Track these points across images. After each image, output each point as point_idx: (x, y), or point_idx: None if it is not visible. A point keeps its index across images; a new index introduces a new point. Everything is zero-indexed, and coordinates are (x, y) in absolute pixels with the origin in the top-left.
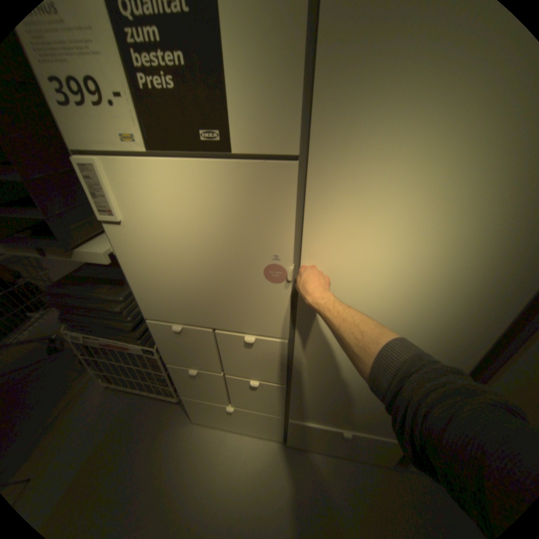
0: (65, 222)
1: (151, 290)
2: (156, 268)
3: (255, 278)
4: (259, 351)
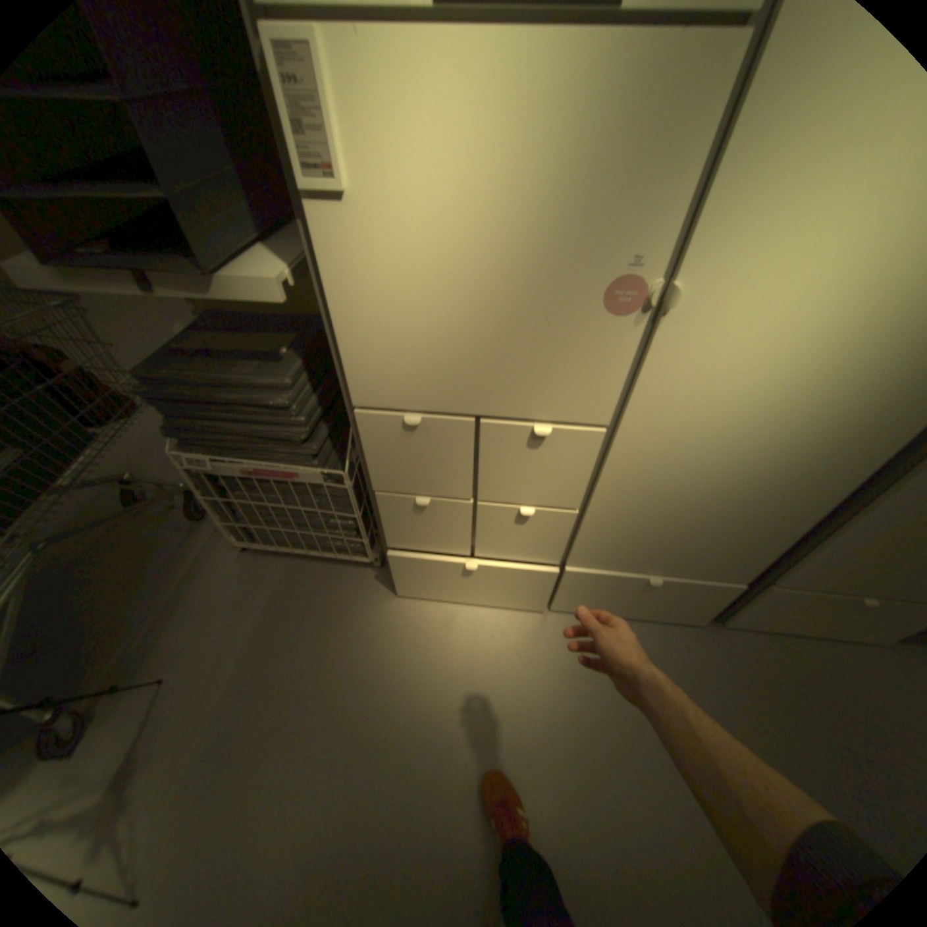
0: (198, 212)
1: (376, 345)
2: (396, 297)
3: (585, 307)
4: (551, 451)
